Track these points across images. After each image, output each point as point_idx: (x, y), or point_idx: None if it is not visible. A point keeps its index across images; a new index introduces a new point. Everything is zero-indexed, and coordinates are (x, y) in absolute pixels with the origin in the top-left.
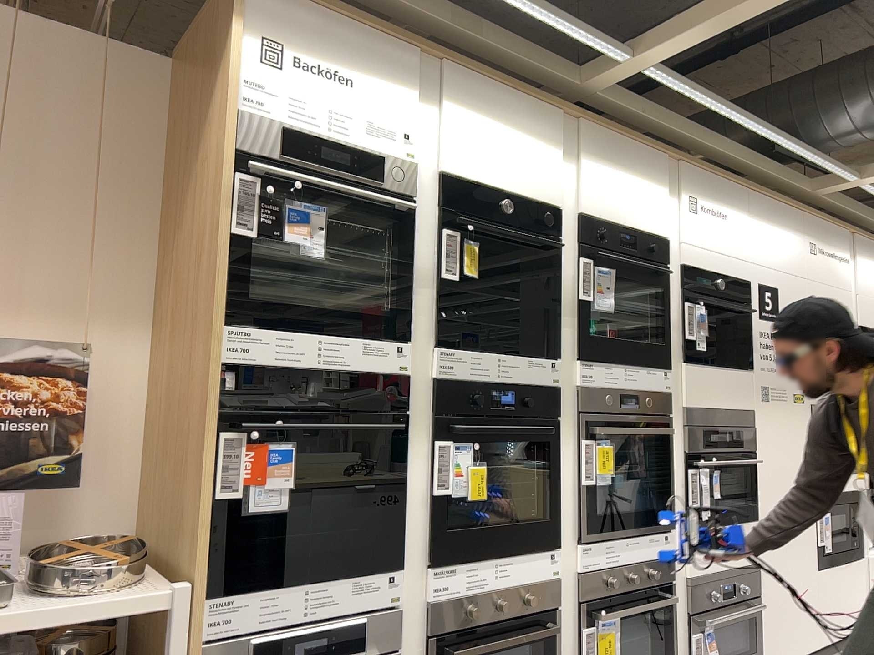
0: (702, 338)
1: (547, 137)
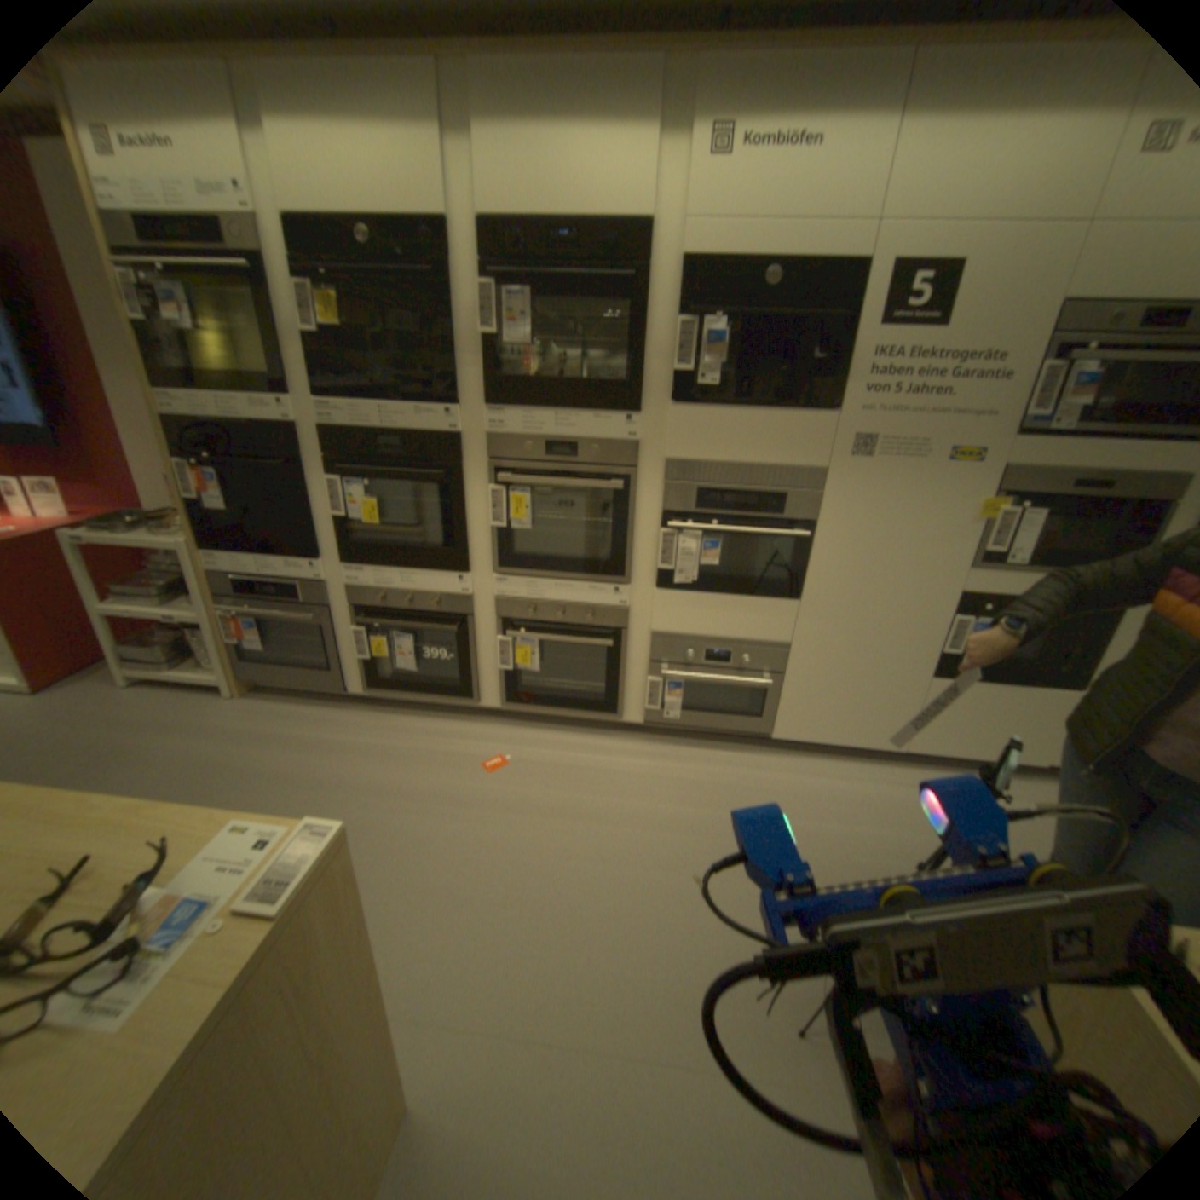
0: (712, 369)
1: (408, 118)
